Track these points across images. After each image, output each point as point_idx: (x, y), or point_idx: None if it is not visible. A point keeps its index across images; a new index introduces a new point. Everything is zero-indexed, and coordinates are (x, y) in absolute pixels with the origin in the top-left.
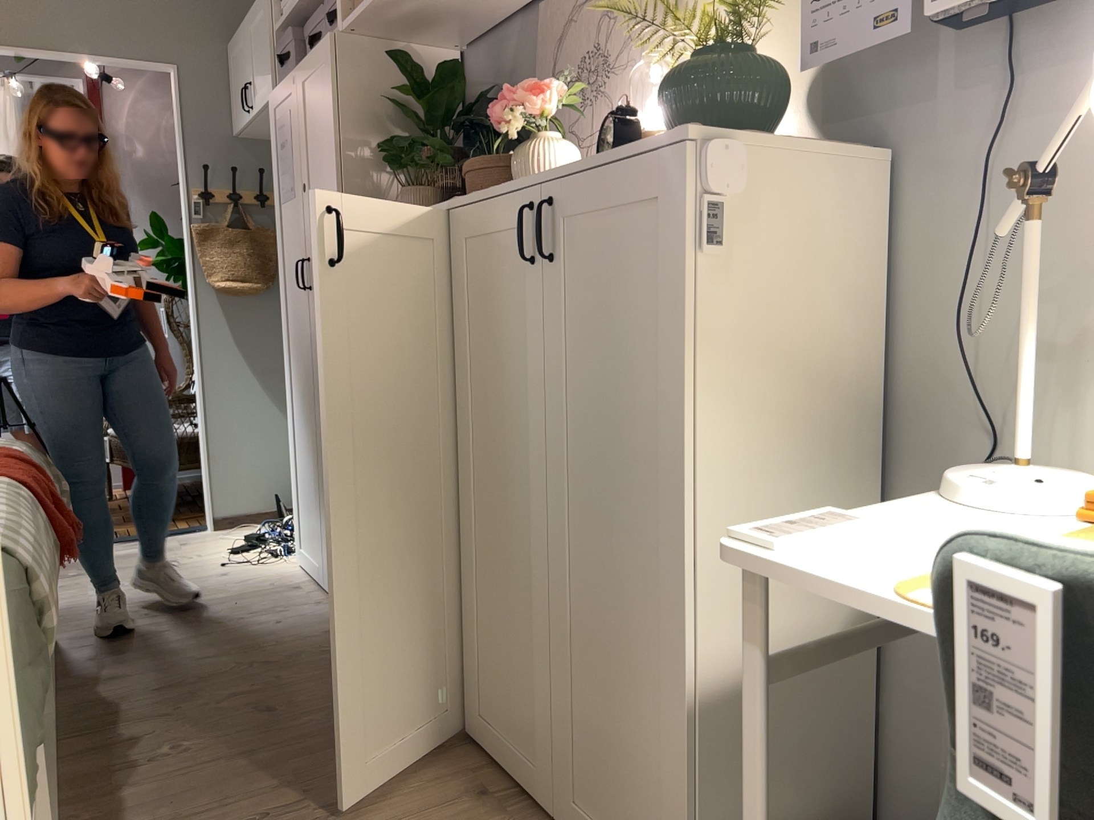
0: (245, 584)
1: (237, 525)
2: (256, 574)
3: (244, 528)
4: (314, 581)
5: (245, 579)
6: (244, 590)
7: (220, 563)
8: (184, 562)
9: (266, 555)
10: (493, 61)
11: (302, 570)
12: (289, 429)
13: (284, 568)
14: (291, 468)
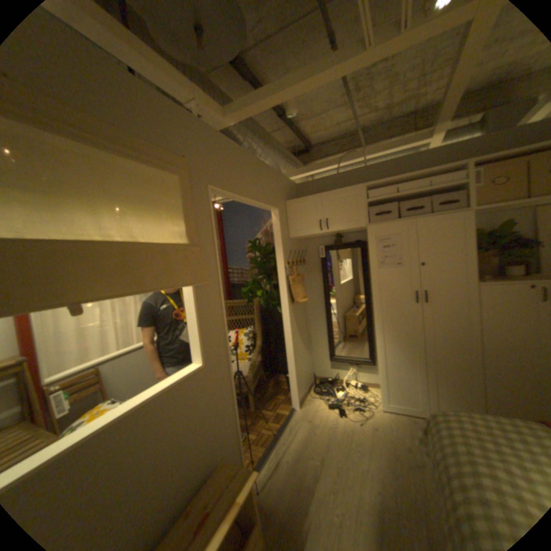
0: (395, 431)
1: (303, 404)
2: (384, 425)
3: (307, 404)
4: (410, 418)
5: (387, 428)
6: (404, 434)
7: (355, 426)
8: (341, 433)
9: (358, 414)
10: (489, 223)
11: (393, 415)
12: (380, 358)
13: (383, 417)
14: (381, 374)
